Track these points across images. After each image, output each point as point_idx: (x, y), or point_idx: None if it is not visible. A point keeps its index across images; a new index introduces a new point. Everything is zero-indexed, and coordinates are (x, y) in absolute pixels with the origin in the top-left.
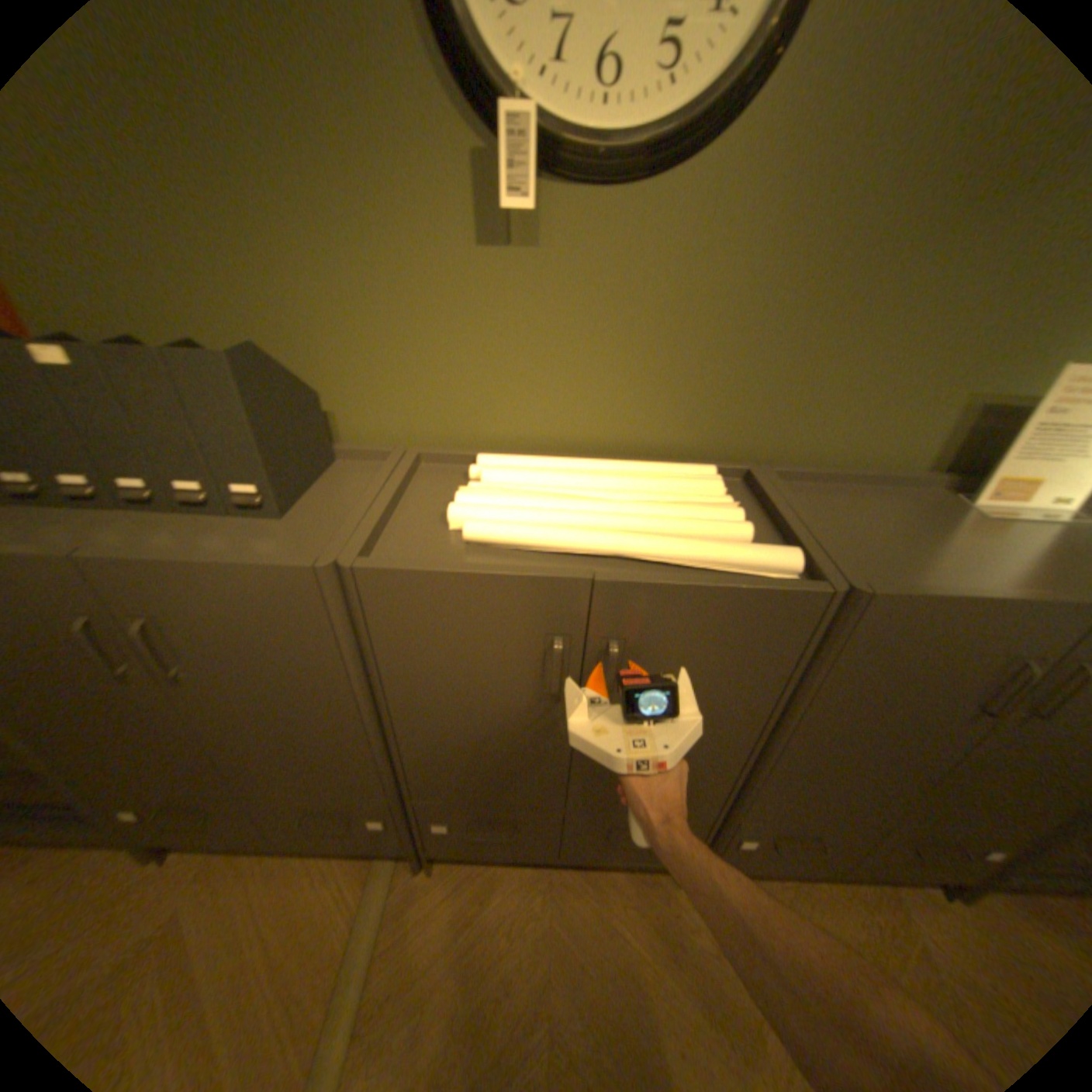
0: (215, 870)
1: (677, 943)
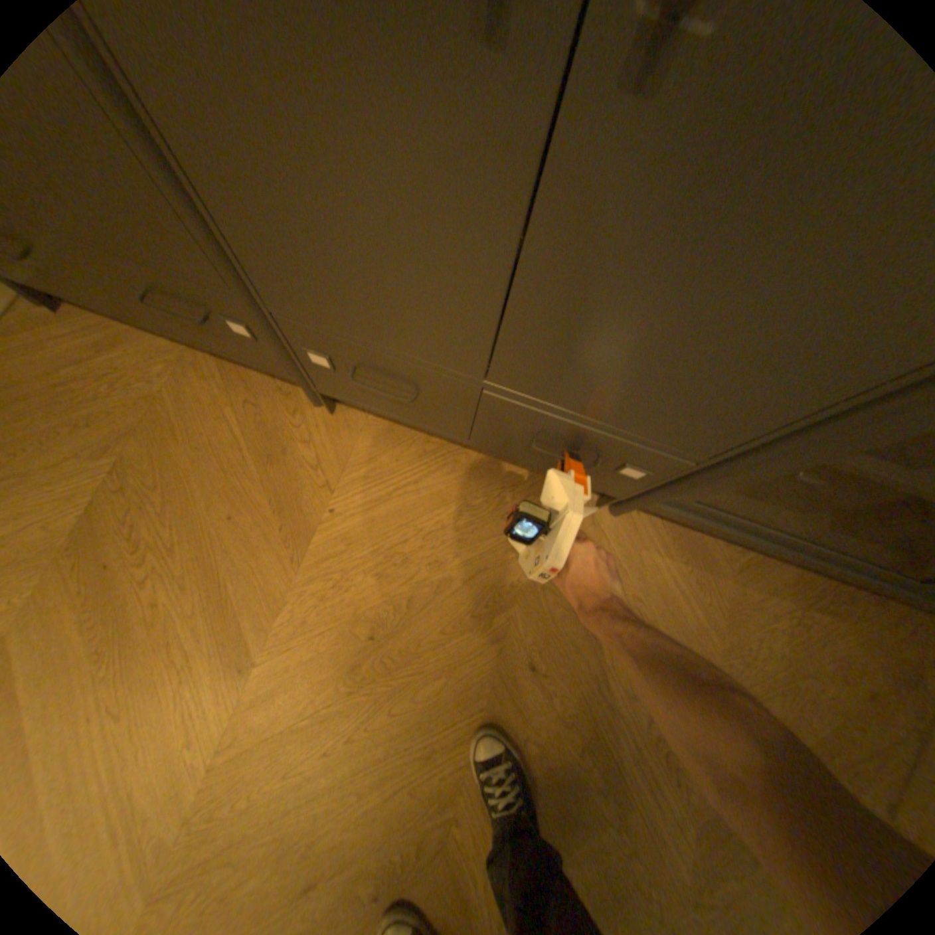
0: None
1: (279, 445)
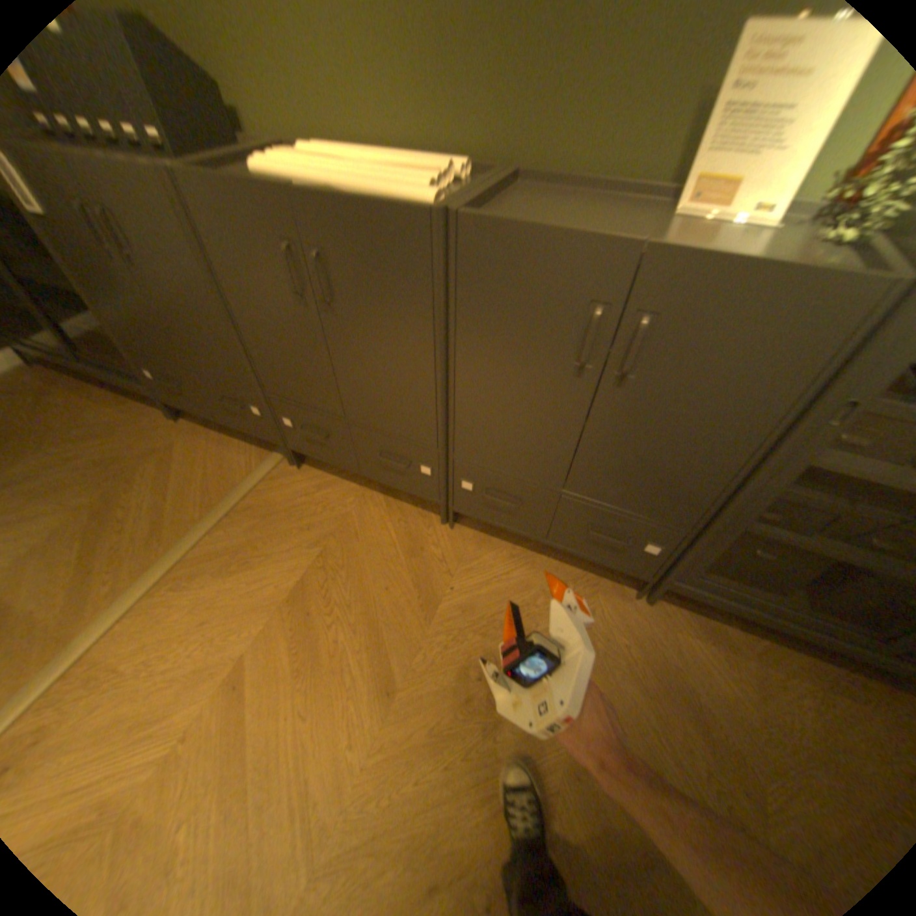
0: (194, 432)
1: (419, 546)
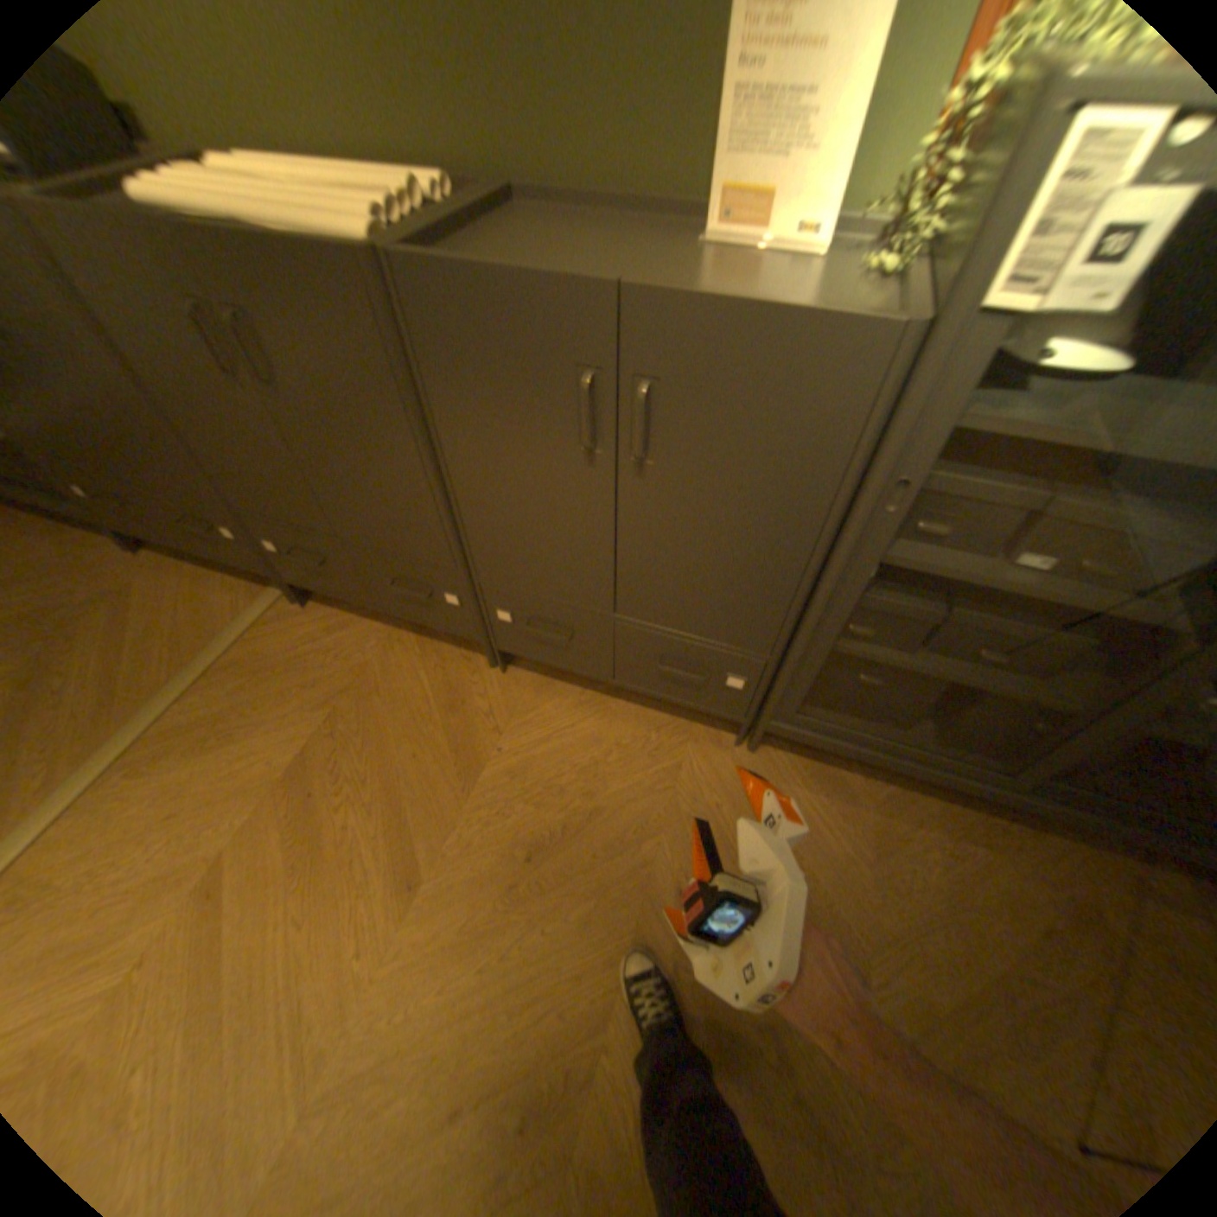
0: (164, 568)
1: (460, 698)
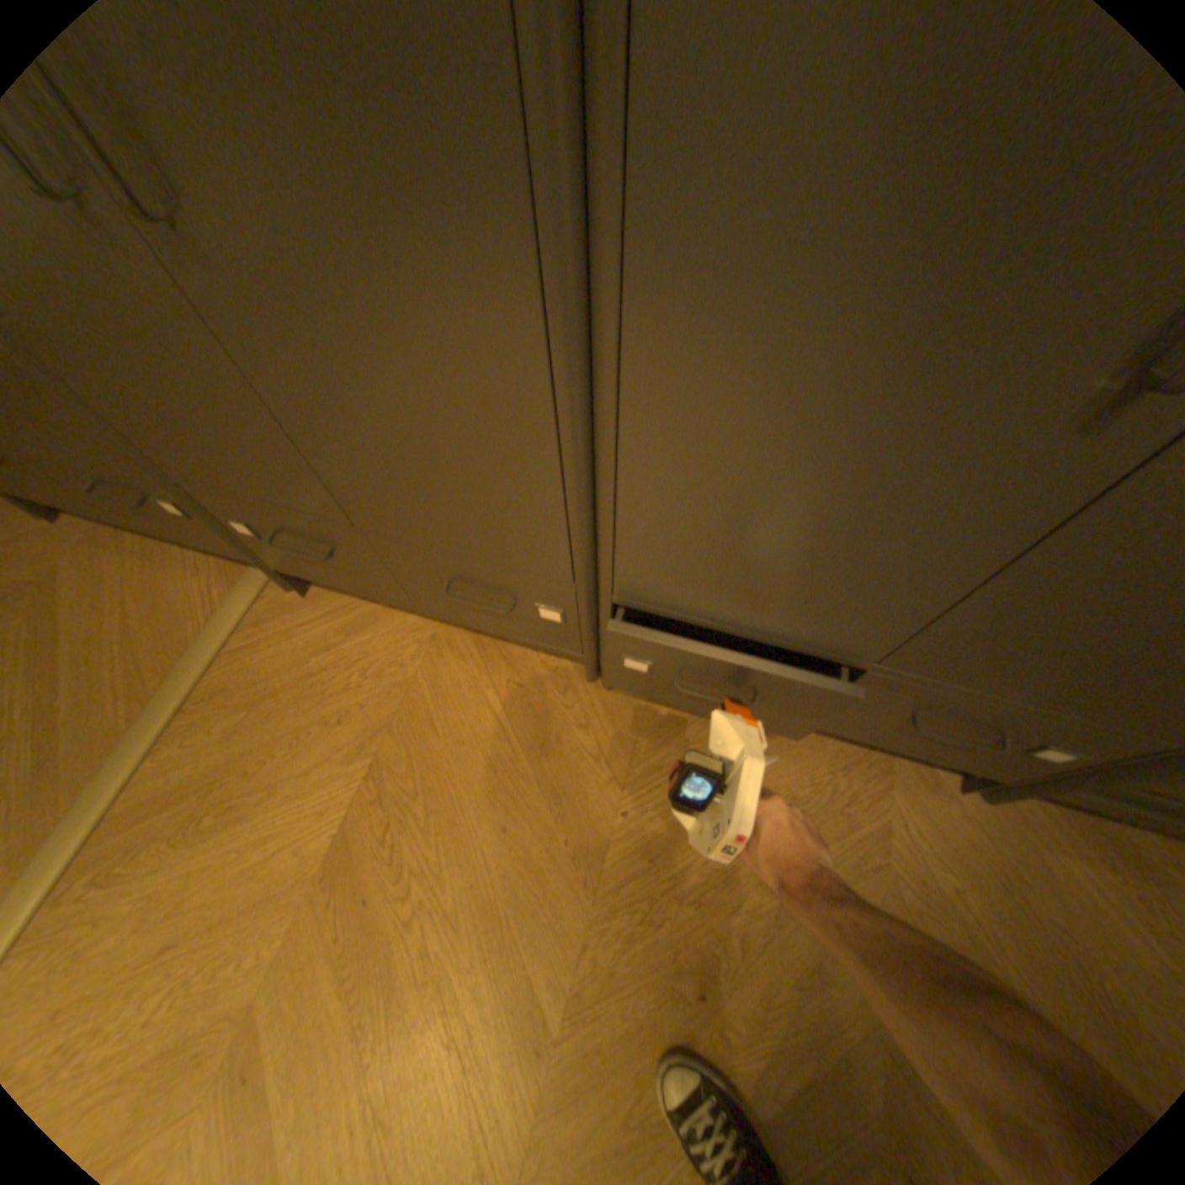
0: (95, 541)
1: (552, 732)
